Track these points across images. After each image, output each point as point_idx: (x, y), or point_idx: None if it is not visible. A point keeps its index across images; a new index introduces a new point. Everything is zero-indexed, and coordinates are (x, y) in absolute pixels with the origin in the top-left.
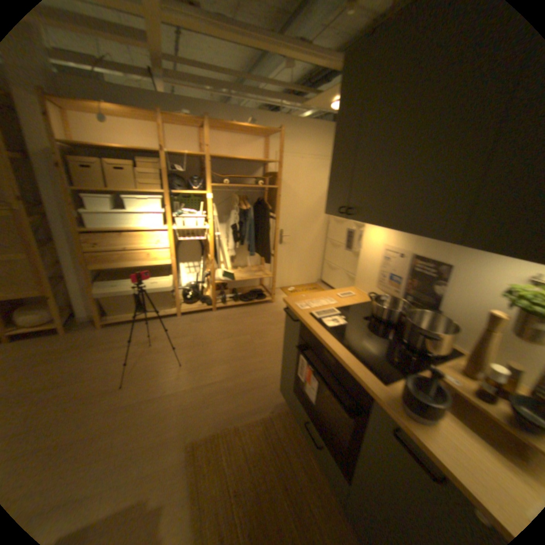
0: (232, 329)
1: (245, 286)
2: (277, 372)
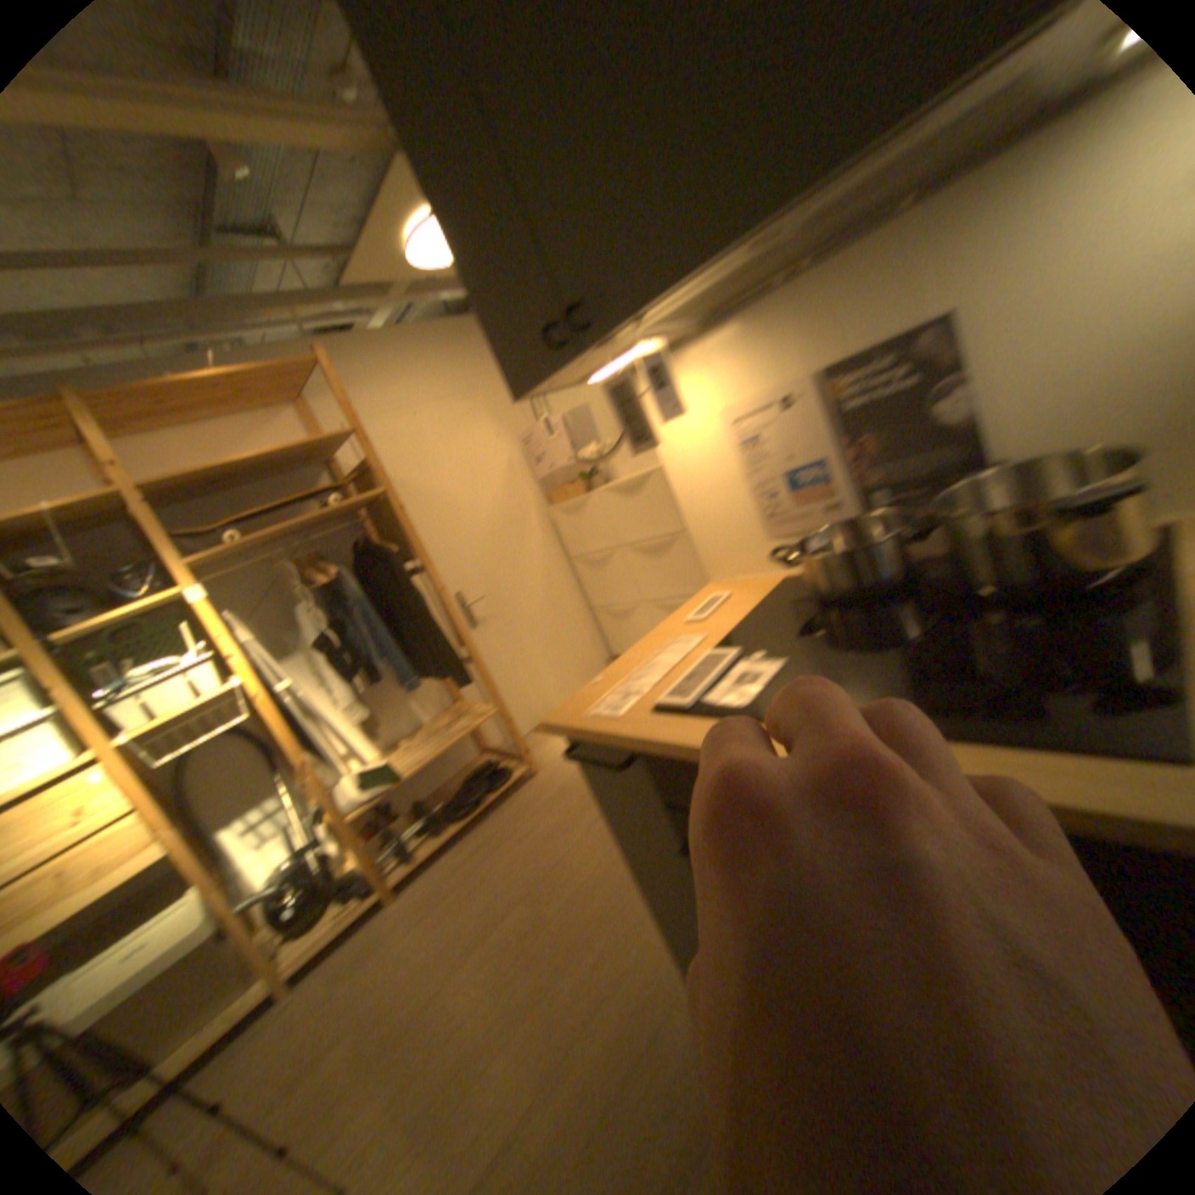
0: (463, 920)
1: (447, 778)
2: (659, 961)
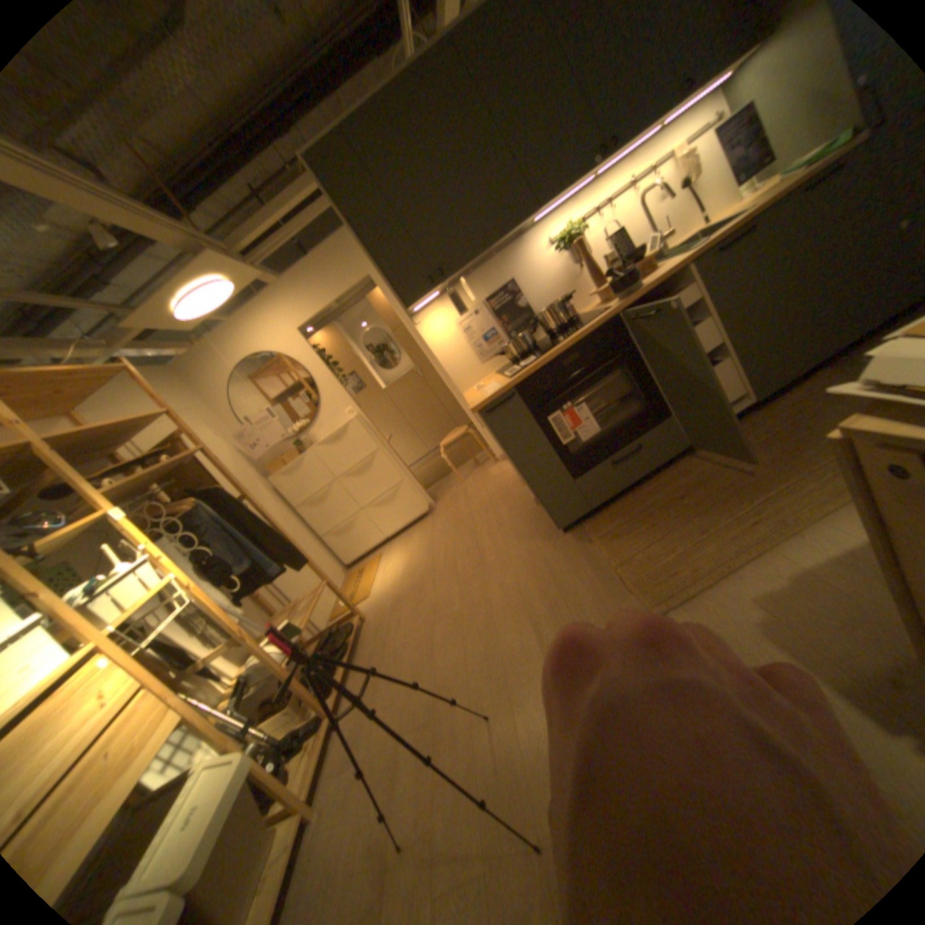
0: (406, 660)
1: None
2: (521, 559)
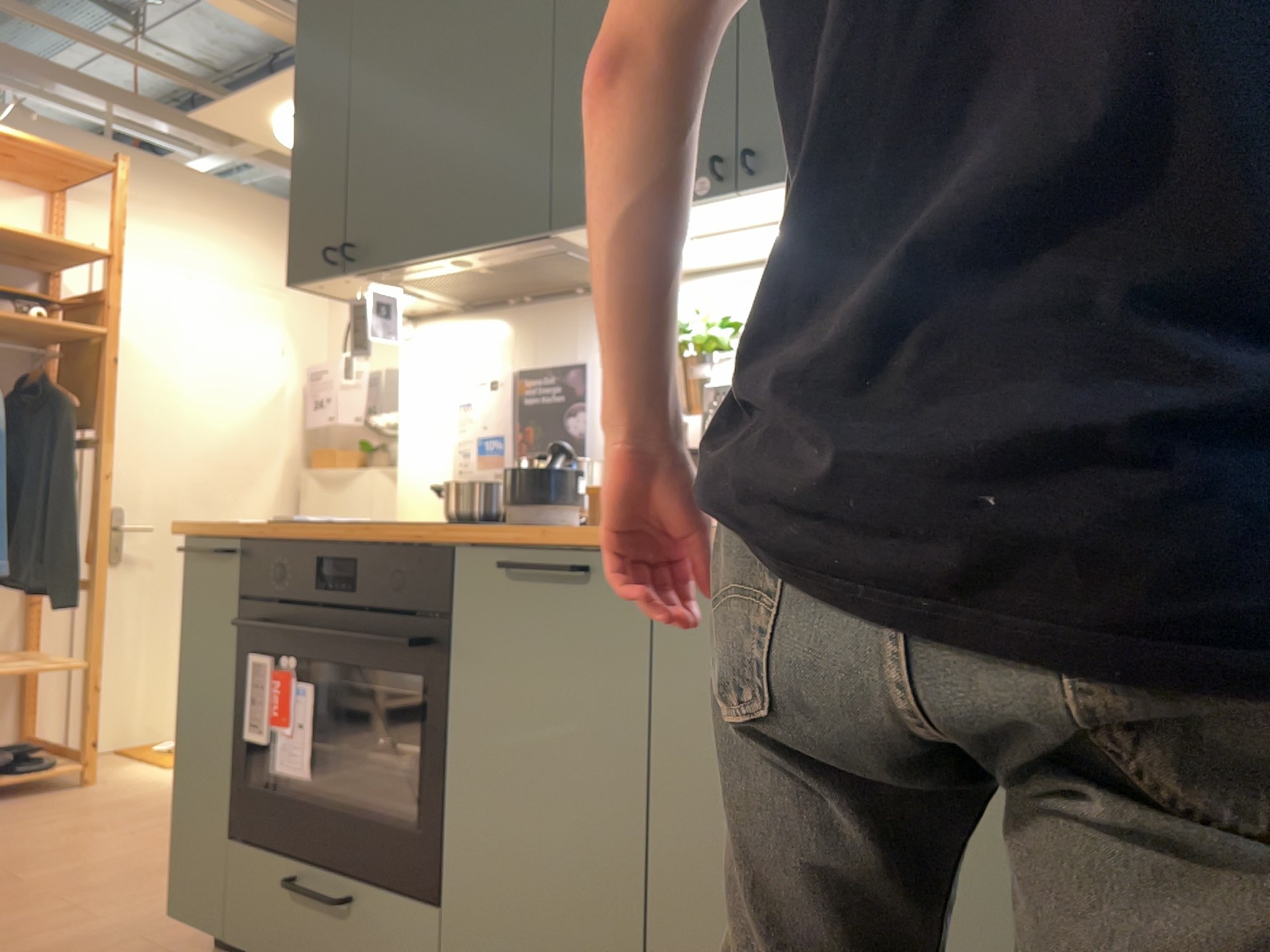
0: None
1: None
2: (145, 916)
